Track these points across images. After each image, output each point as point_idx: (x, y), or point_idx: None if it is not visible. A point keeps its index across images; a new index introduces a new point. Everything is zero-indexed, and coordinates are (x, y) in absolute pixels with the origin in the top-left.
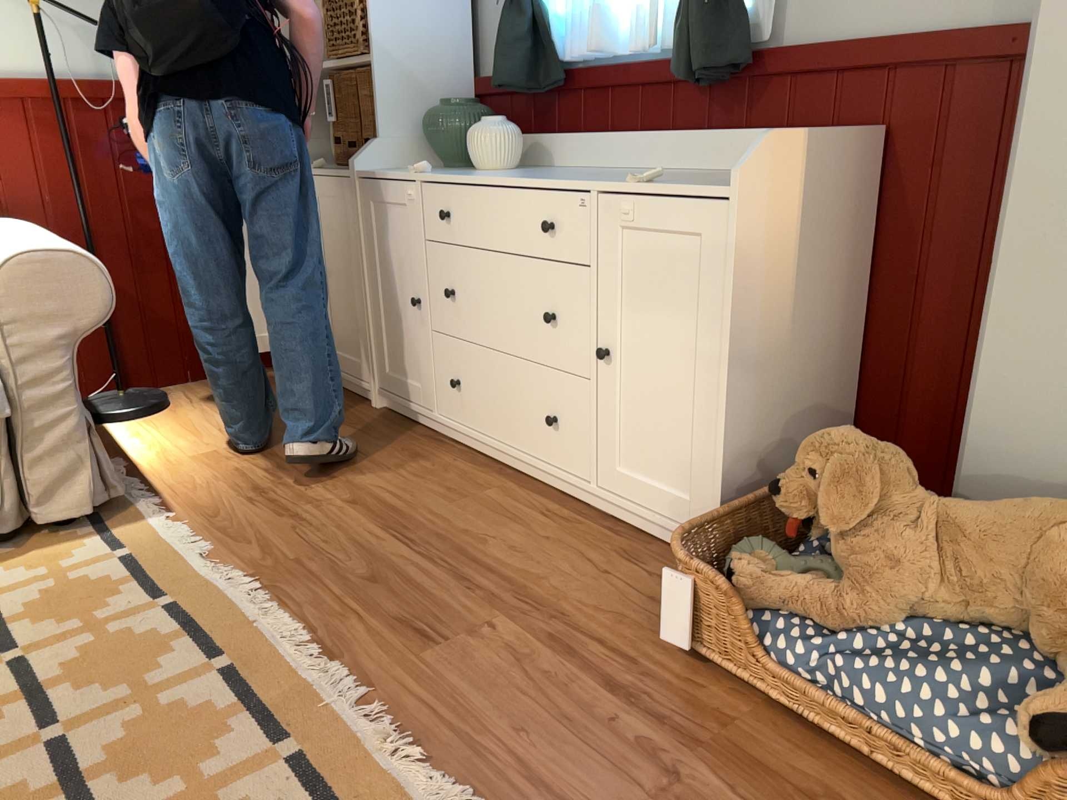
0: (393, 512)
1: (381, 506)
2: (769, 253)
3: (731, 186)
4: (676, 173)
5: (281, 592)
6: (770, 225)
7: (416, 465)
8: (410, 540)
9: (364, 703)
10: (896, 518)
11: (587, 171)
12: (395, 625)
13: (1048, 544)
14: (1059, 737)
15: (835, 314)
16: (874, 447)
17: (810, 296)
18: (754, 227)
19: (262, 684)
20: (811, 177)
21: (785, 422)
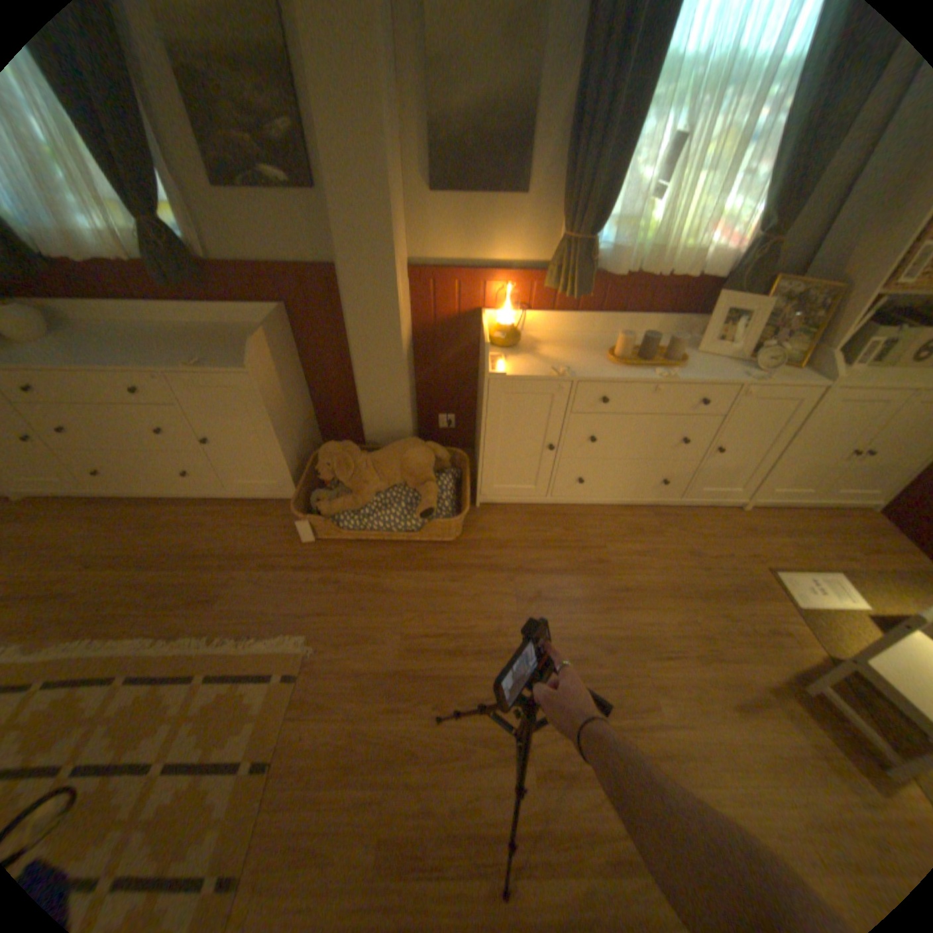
0: (118, 558)
1: (106, 558)
2: (269, 383)
3: (242, 363)
4: (179, 327)
5: (105, 634)
6: (265, 373)
7: (99, 524)
8: (147, 566)
9: (208, 642)
10: (359, 468)
11: (110, 327)
12: (186, 607)
13: (402, 460)
14: (424, 515)
15: (296, 385)
16: (343, 447)
17: (287, 386)
18: (261, 379)
19: (151, 671)
20: (262, 332)
21: (297, 436)
